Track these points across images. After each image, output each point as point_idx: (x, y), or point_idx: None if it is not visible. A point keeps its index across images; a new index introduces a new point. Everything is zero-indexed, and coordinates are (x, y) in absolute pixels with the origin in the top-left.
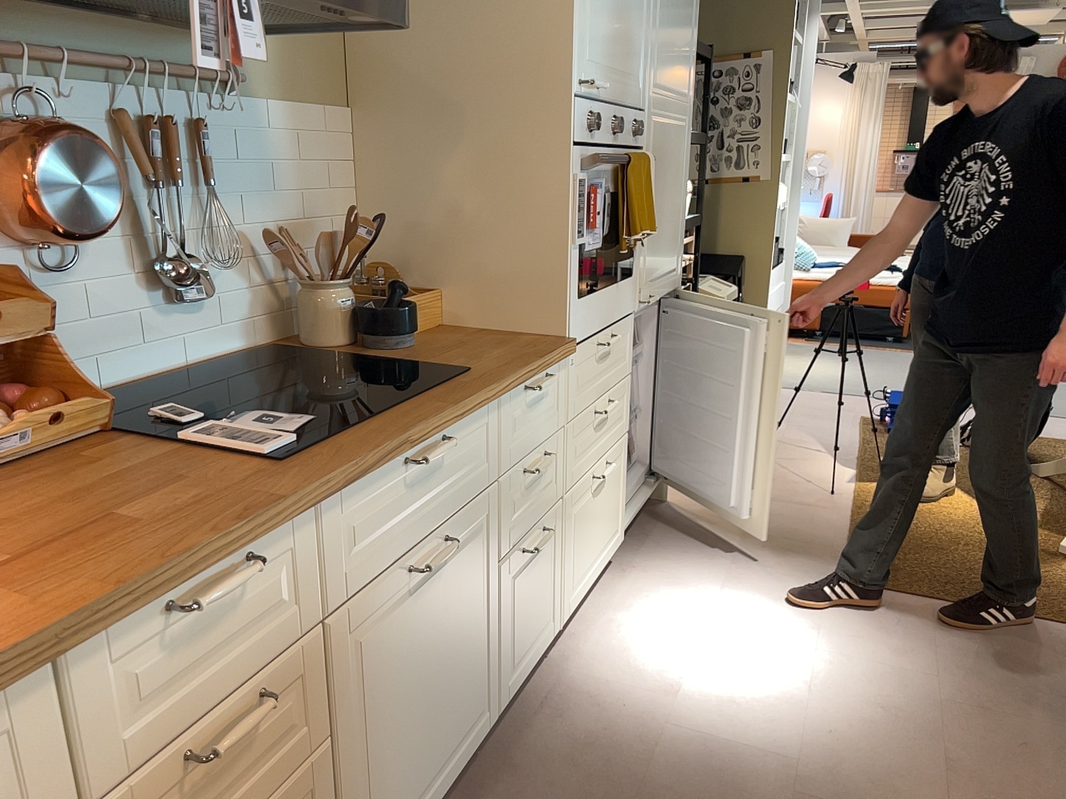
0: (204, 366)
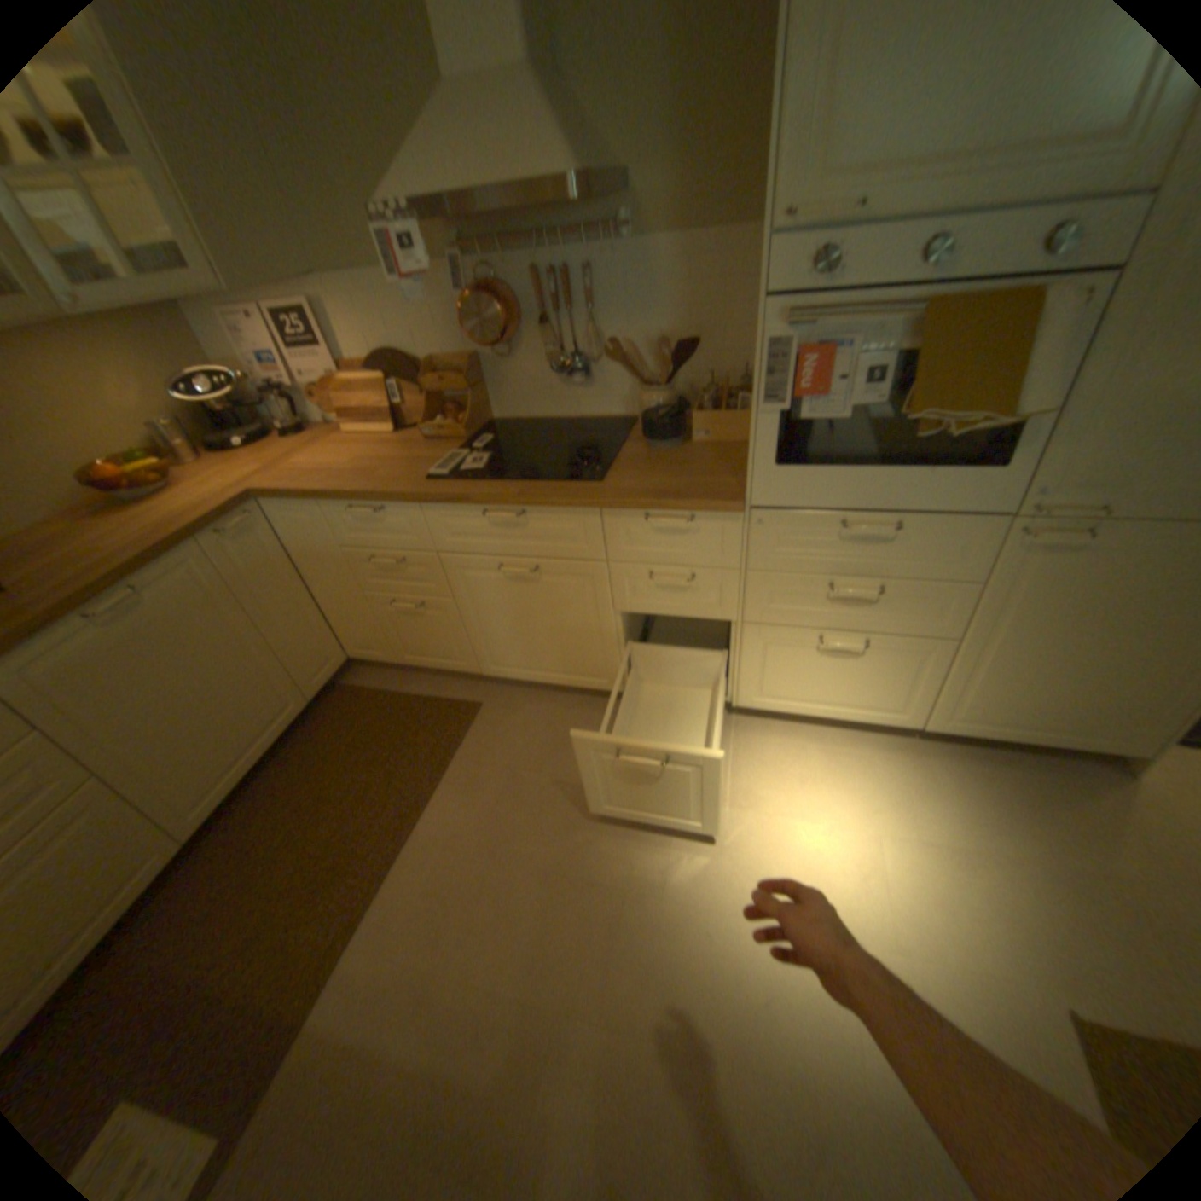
0: (590, 420)
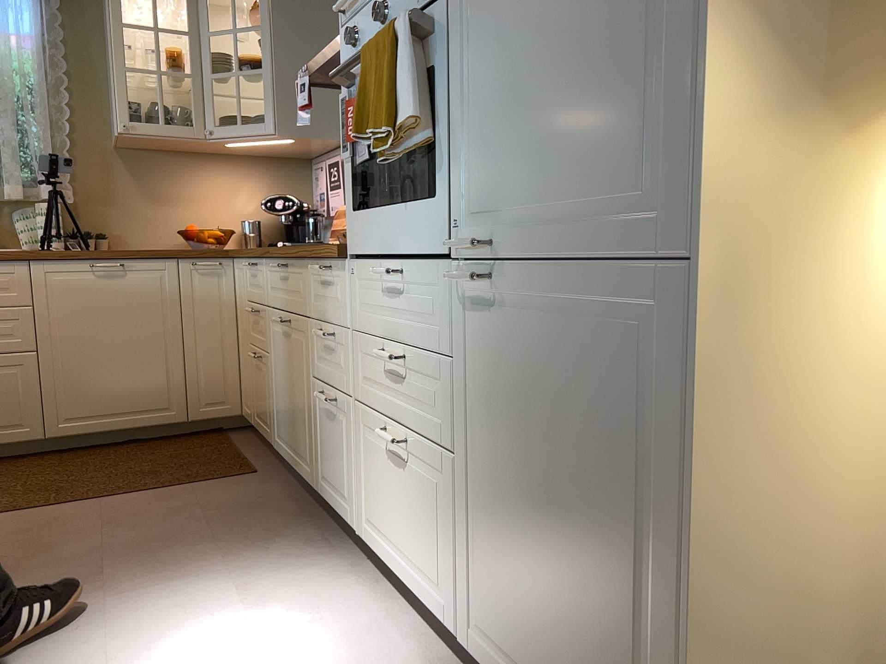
0: None
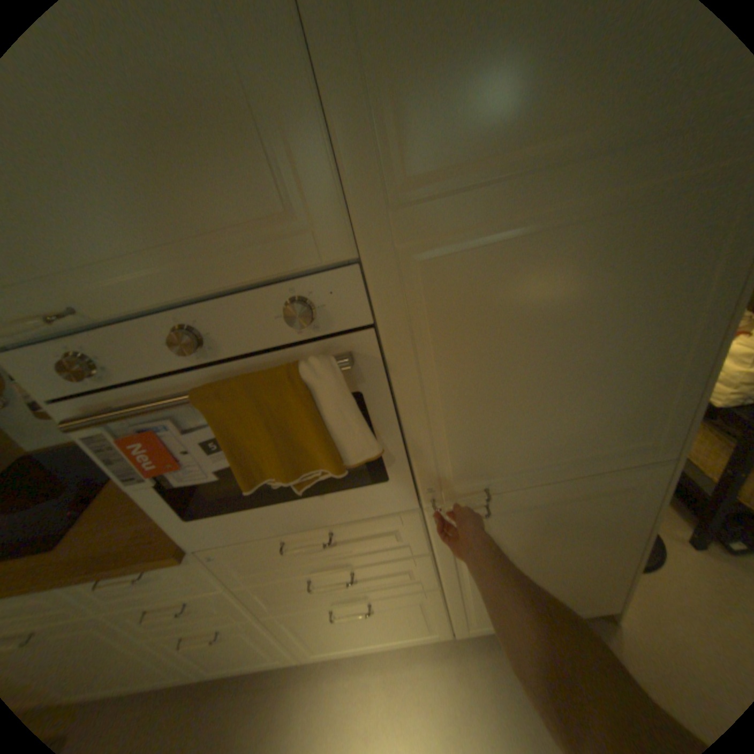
0: None
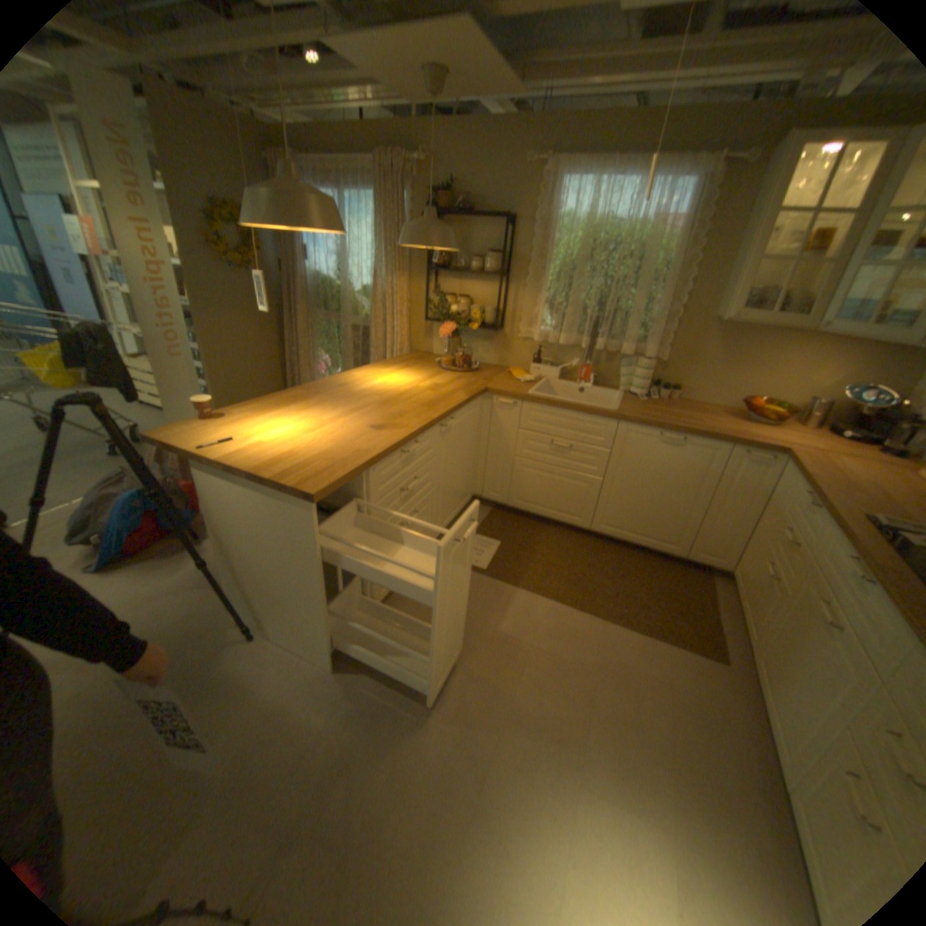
0: None
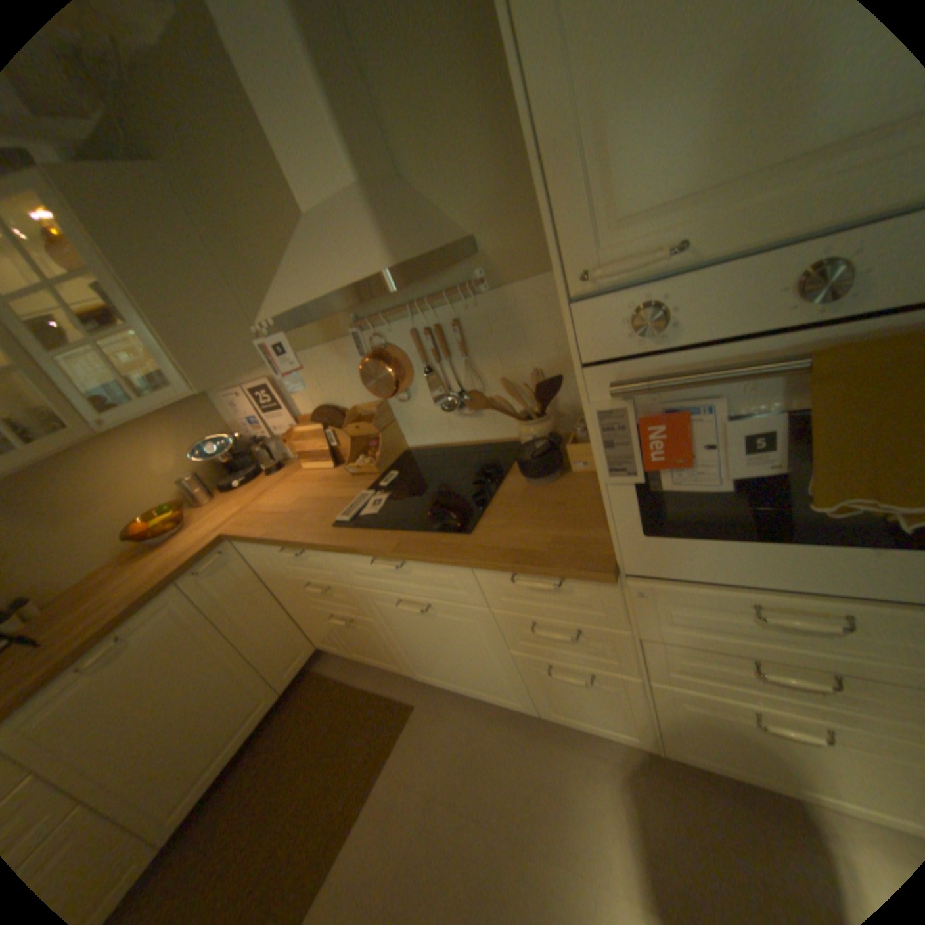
0: (486, 443)
